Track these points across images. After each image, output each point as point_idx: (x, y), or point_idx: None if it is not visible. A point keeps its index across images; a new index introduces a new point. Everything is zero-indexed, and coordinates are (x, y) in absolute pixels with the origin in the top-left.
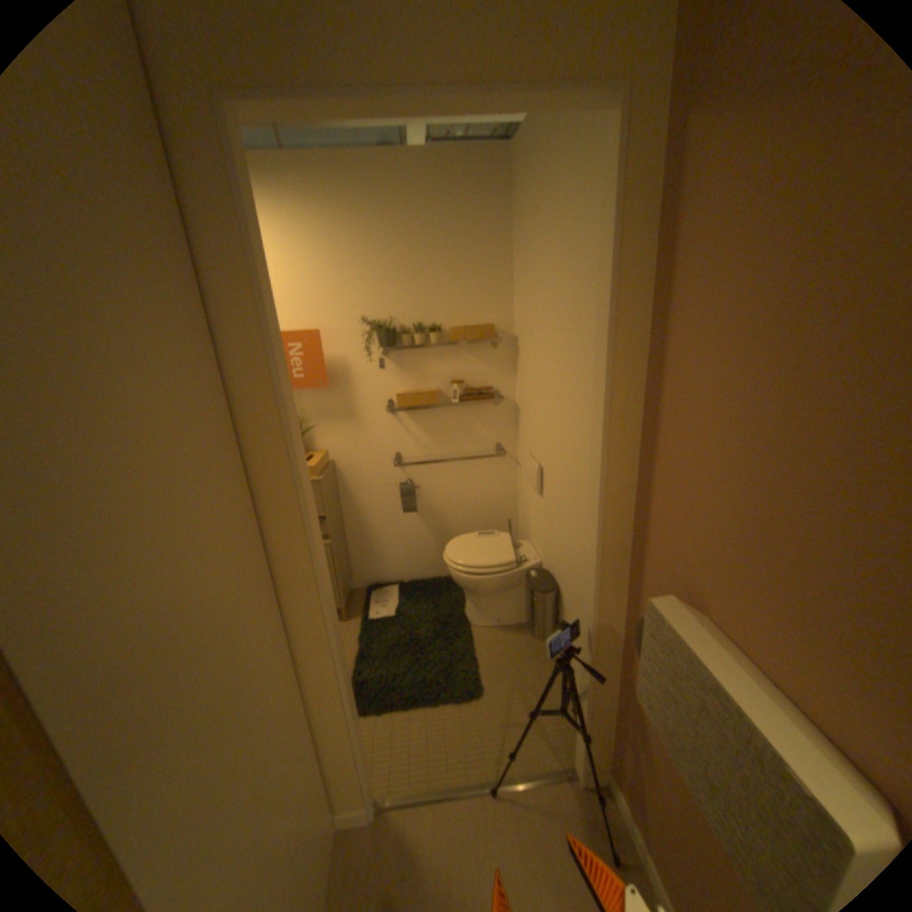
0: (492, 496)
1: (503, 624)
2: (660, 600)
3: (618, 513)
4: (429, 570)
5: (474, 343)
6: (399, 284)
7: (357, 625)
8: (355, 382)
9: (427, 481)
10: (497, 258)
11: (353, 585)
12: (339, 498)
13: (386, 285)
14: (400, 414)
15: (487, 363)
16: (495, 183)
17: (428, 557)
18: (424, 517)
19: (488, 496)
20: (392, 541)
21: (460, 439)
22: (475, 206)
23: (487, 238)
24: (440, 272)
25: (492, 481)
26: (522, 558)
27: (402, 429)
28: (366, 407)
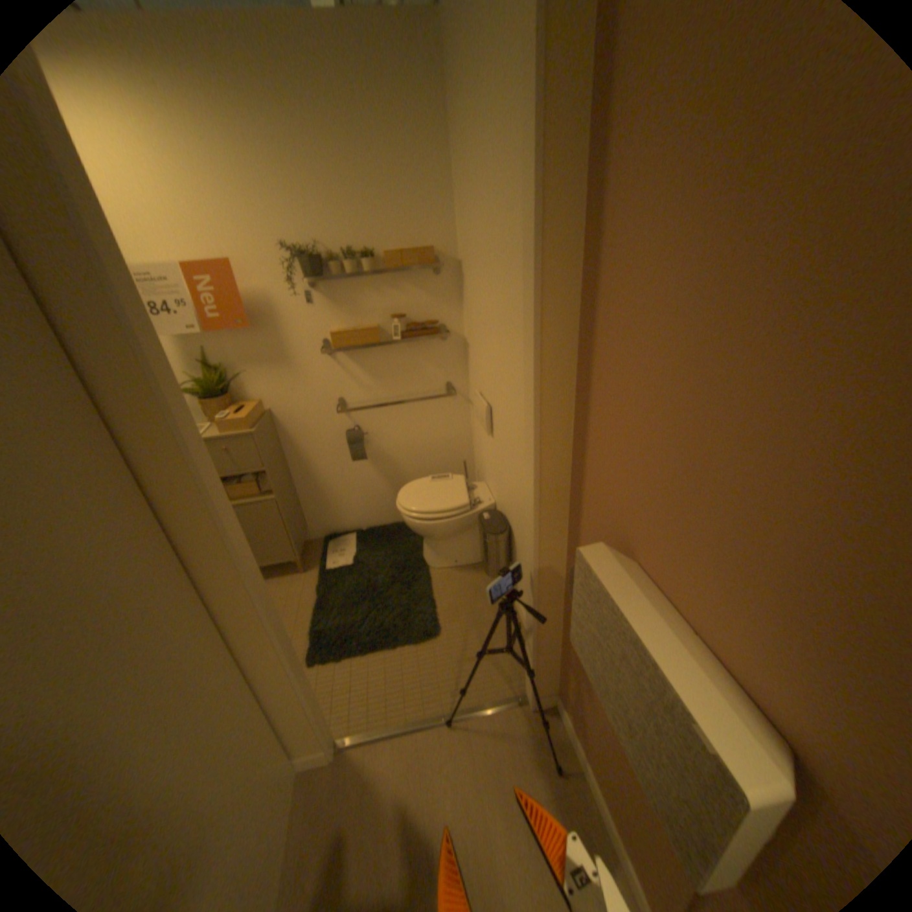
0: (446, 438)
1: (460, 564)
2: (590, 547)
3: (557, 455)
4: (387, 516)
5: (412, 270)
6: (320, 199)
7: (314, 576)
8: (282, 320)
9: (375, 426)
10: (432, 164)
11: (309, 537)
12: (282, 450)
13: (304, 201)
14: (338, 355)
15: (430, 293)
16: (423, 64)
17: (384, 504)
18: (376, 464)
19: (441, 439)
20: (344, 491)
21: (407, 380)
22: (401, 96)
23: (419, 138)
24: (366, 183)
25: (444, 423)
26: (476, 500)
27: (342, 371)
28: (298, 349)
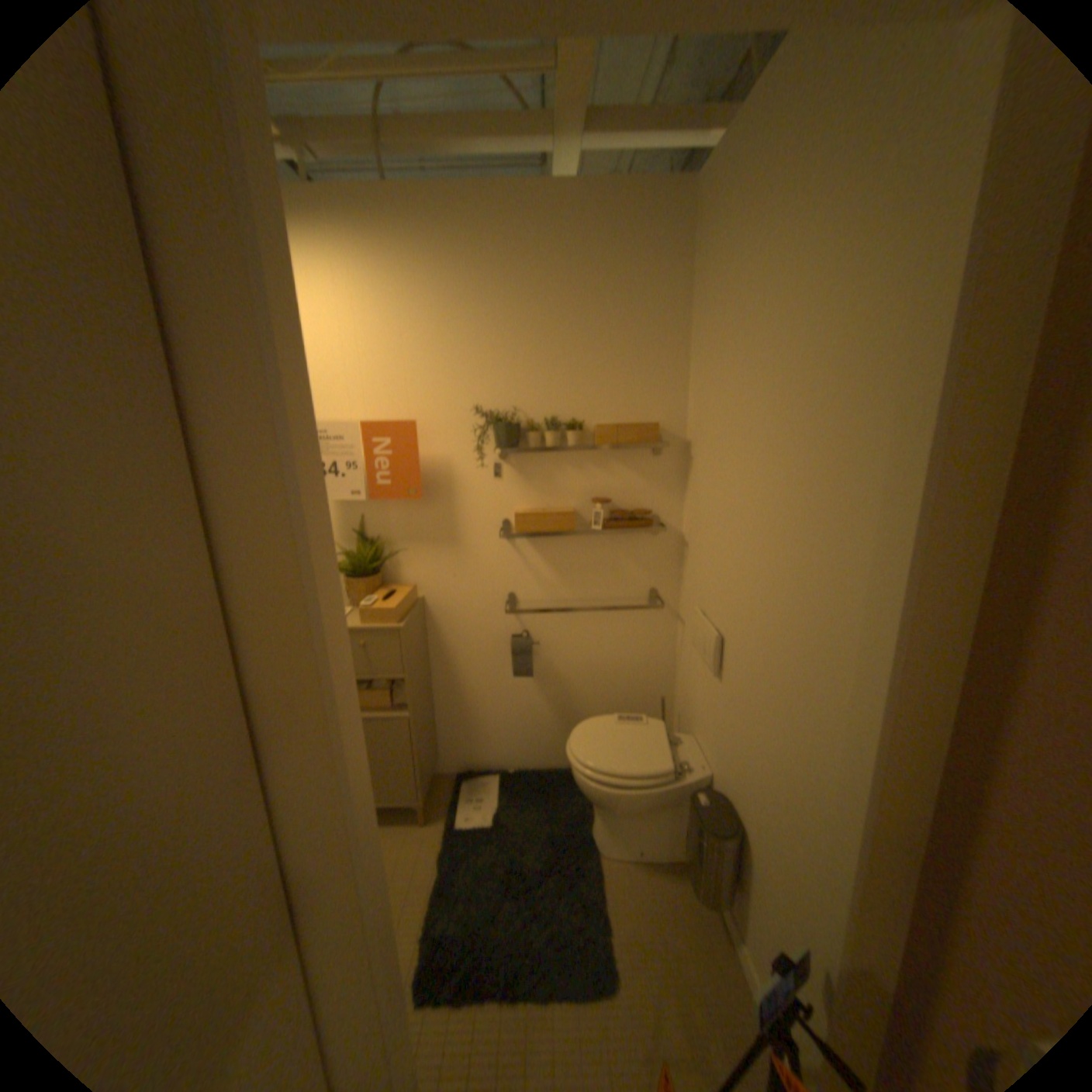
0: (640, 661)
1: (648, 861)
2: None
3: (900, 772)
4: (544, 757)
5: (629, 447)
6: (529, 362)
7: (437, 835)
8: (459, 492)
9: (549, 633)
10: (669, 331)
11: (437, 769)
12: (427, 649)
13: (511, 363)
14: (518, 539)
15: (645, 476)
16: (672, 227)
17: (543, 739)
18: (541, 683)
19: (634, 661)
20: (495, 713)
21: (599, 579)
22: (642, 259)
23: (656, 302)
24: (586, 347)
25: (640, 641)
26: (682, 765)
27: (519, 560)
28: (472, 527)
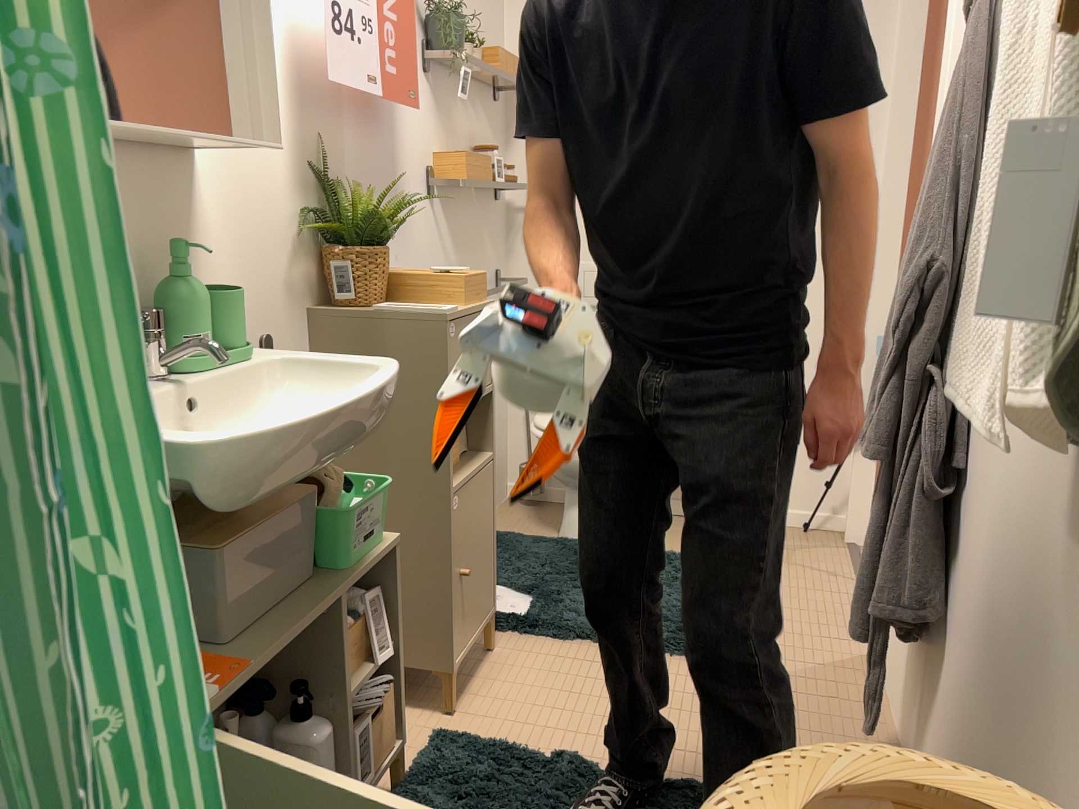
0: None
1: None
2: None
3: None
4: None
5: (507, 90)
6: None
7: (514, 636)
8: (402, 119)
9: None
10: None
11: None
12: None
13: None
14: (438, 201)
15: (492, 131)
16: None
17: None
18: None
19: None
20: None
21: (477, 260)
22: None
23: None
24: None
25: None
26: None
27: (439, 232)
28: (411, 178)
